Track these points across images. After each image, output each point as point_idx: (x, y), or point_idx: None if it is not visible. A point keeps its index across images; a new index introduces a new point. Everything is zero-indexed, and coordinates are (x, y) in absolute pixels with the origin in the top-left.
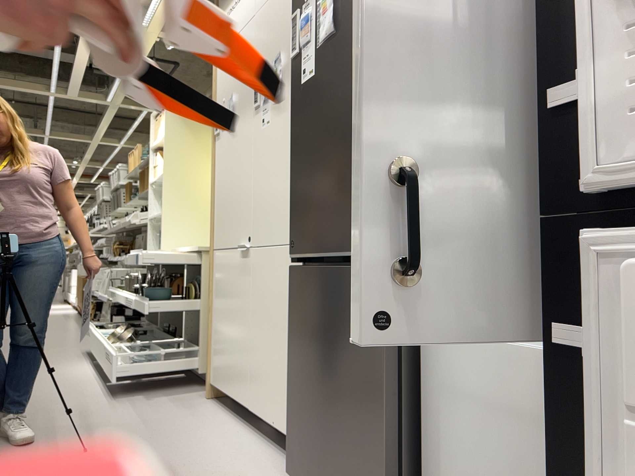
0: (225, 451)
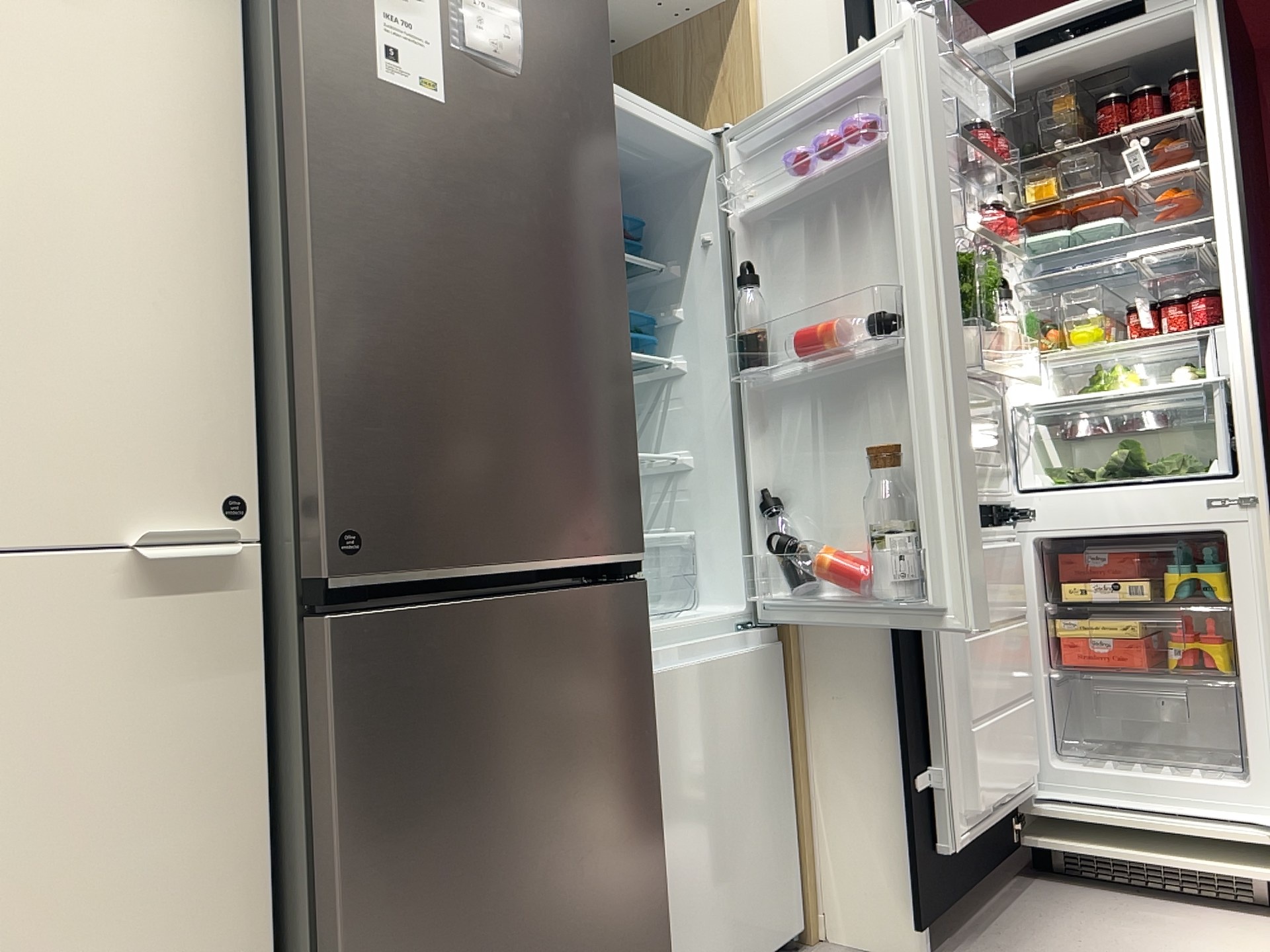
0: None
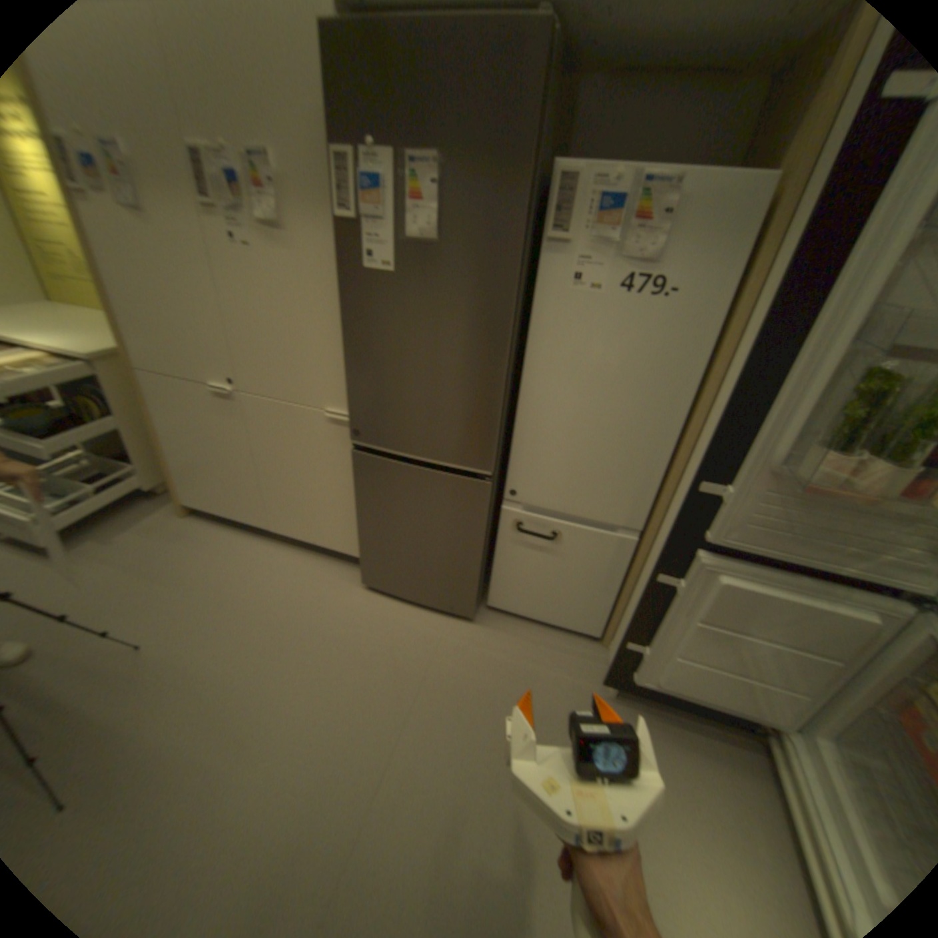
0: (277, 576)
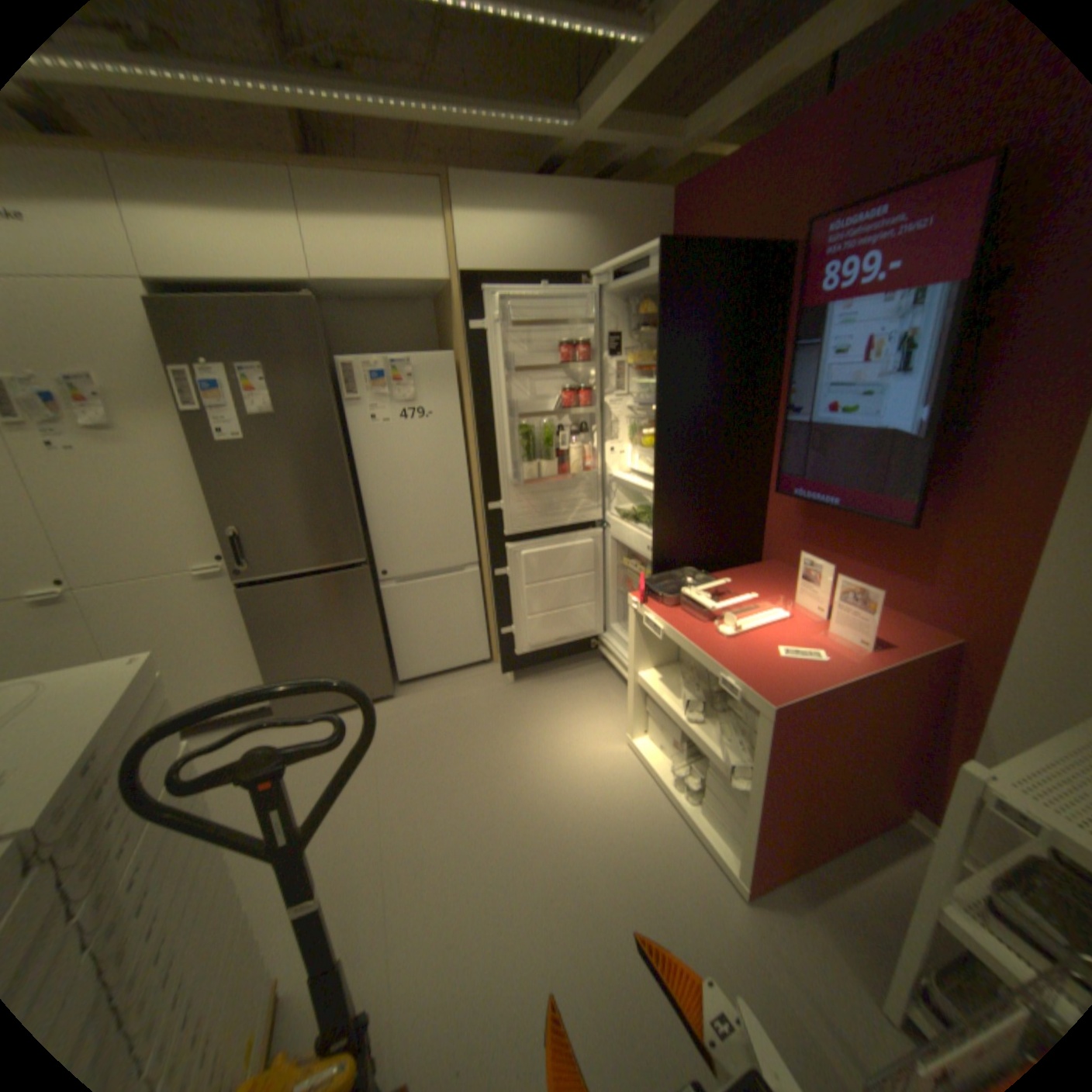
0: None
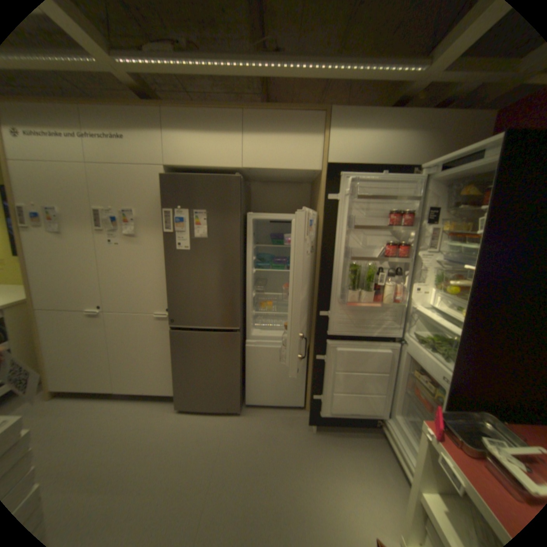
0: (120, 419)
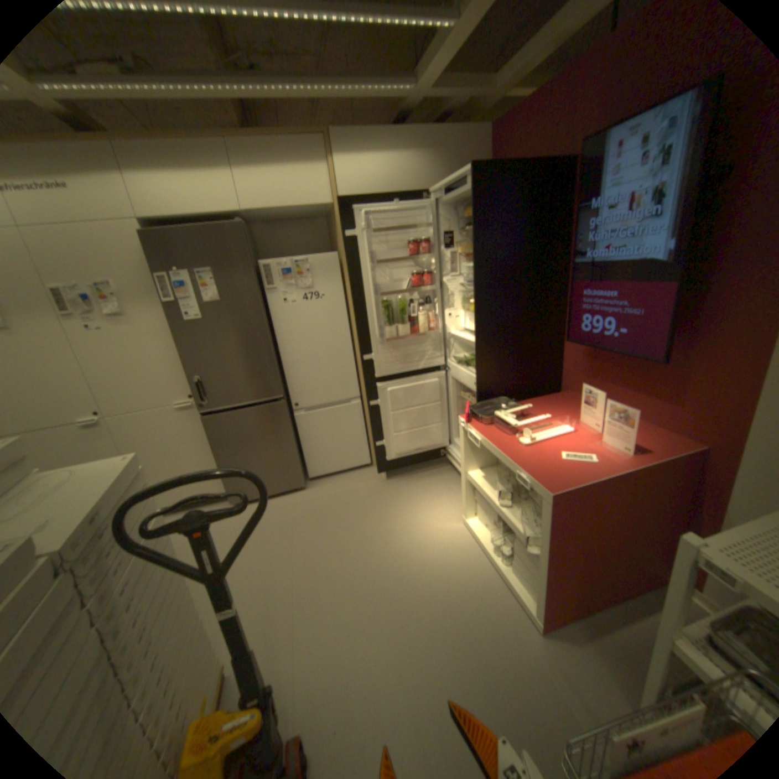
0: None
